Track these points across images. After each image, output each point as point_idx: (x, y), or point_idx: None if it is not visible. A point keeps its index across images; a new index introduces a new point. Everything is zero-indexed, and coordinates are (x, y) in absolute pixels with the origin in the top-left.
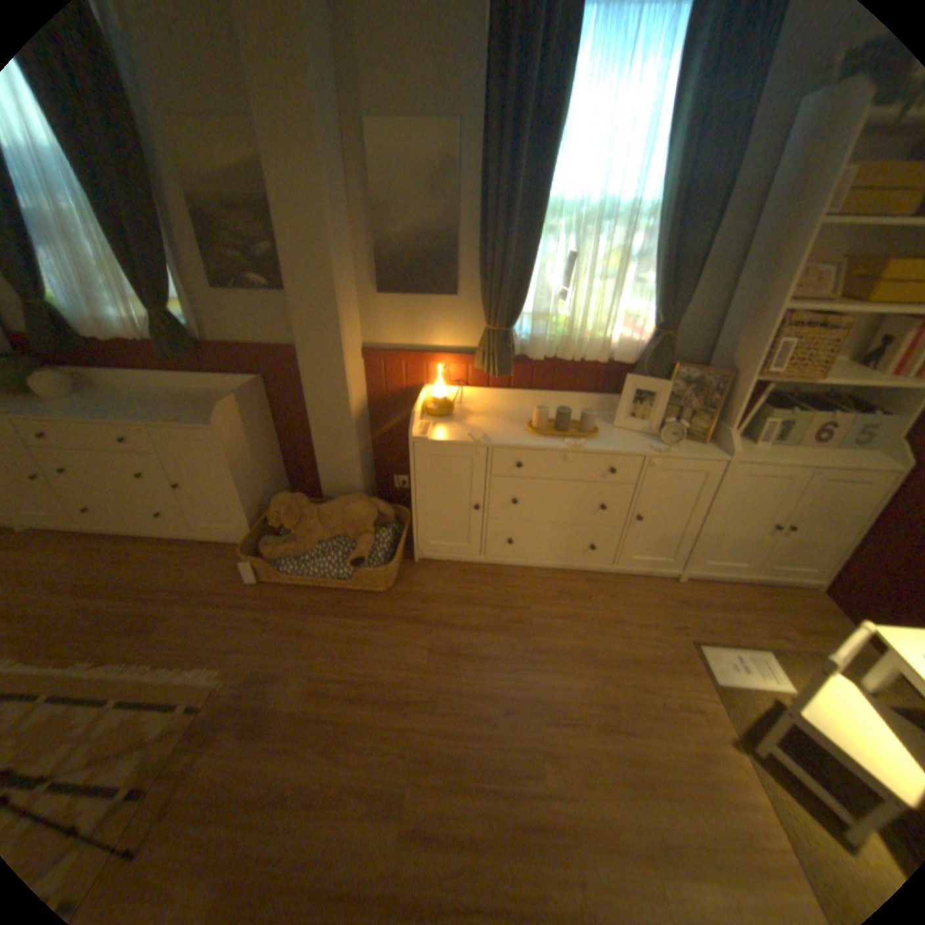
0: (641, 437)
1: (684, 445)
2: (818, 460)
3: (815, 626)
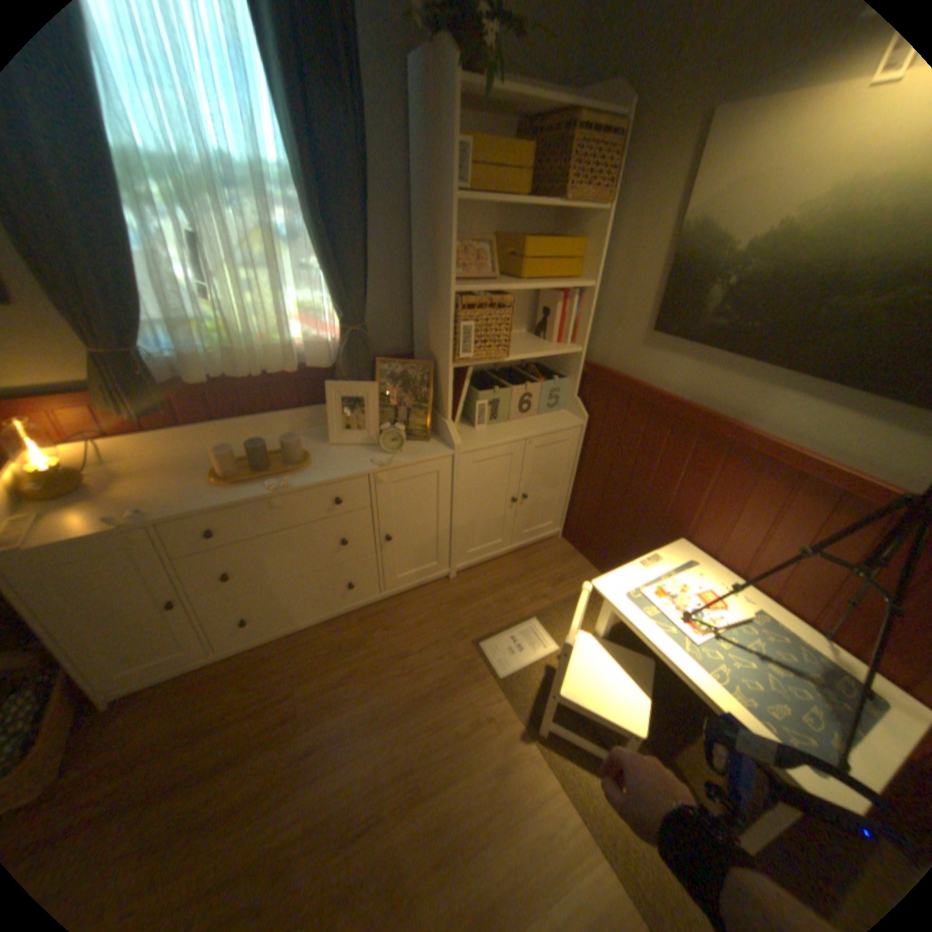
0: (363, 451)
1: (409, 449)
2: (525, 432)
3: (560, 573)
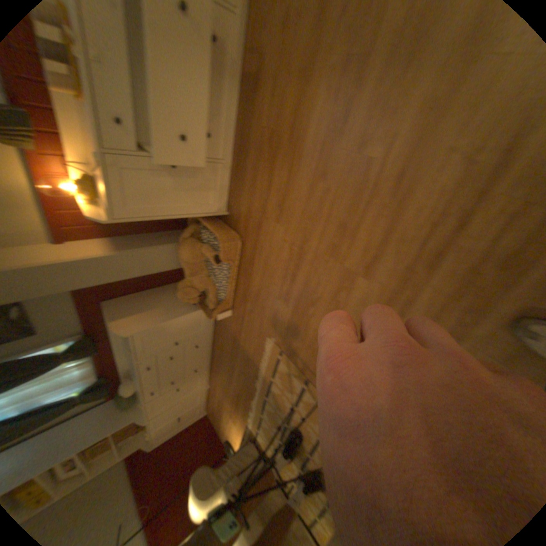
0: None
1: None
2: None
3: None
